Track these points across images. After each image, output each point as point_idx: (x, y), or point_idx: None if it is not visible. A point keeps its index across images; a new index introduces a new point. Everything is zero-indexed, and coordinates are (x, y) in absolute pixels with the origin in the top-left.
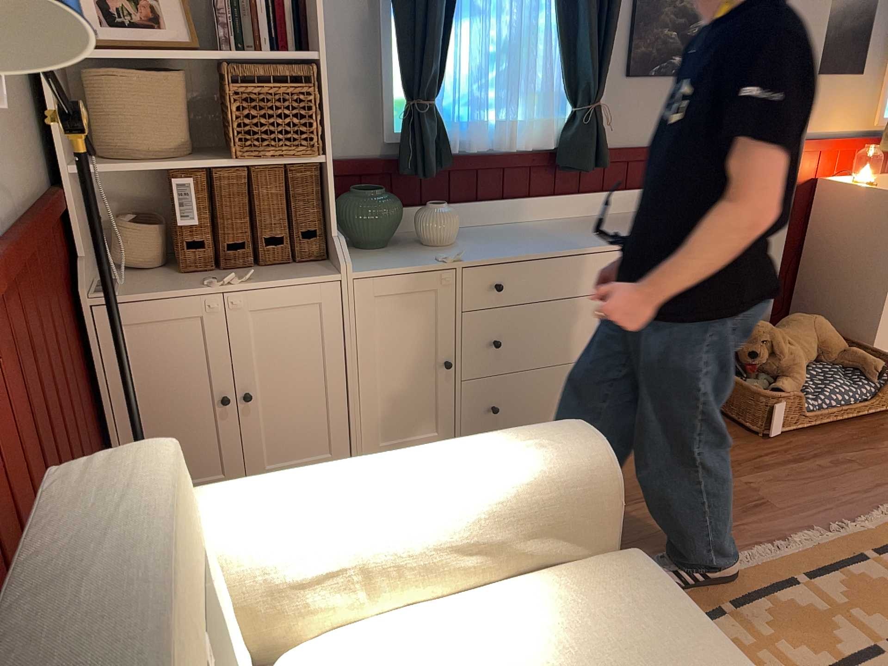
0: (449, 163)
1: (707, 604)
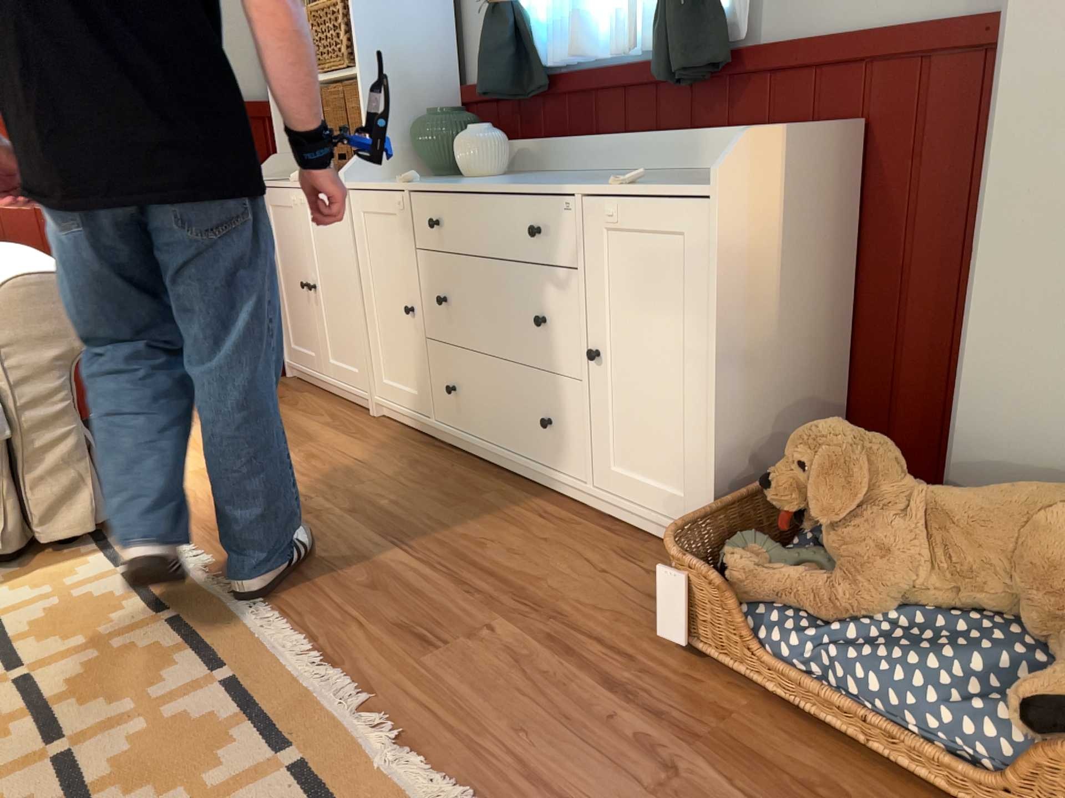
0: (542, 82)
1: (178, 601)
